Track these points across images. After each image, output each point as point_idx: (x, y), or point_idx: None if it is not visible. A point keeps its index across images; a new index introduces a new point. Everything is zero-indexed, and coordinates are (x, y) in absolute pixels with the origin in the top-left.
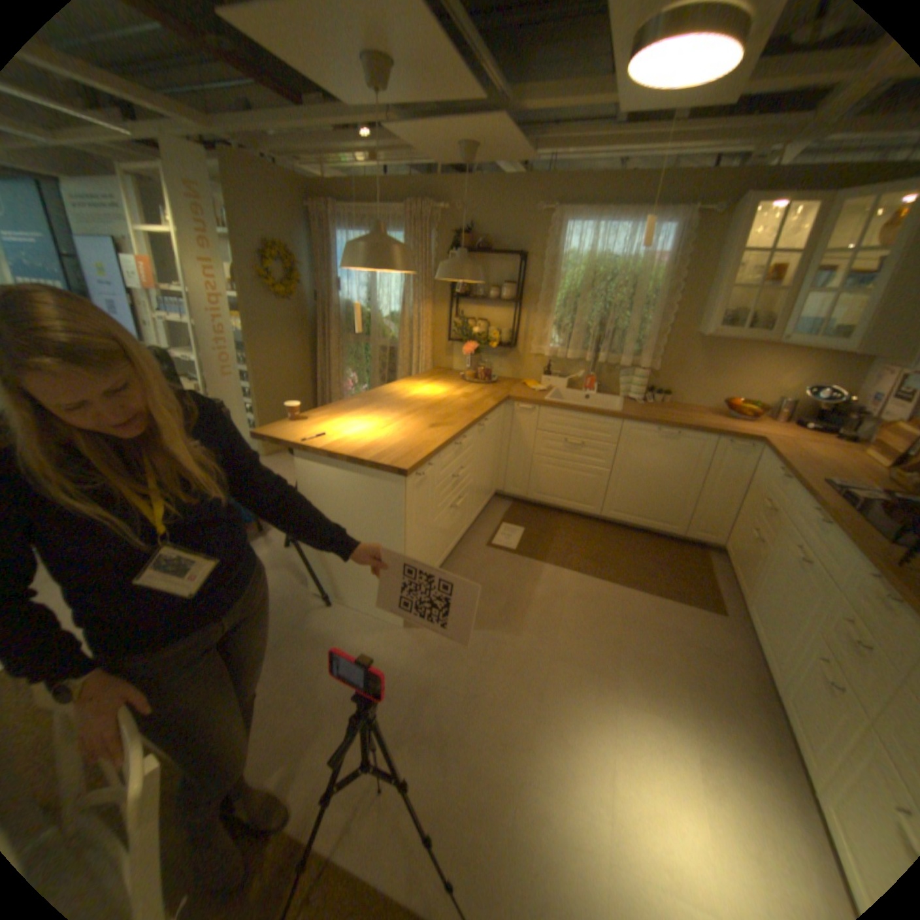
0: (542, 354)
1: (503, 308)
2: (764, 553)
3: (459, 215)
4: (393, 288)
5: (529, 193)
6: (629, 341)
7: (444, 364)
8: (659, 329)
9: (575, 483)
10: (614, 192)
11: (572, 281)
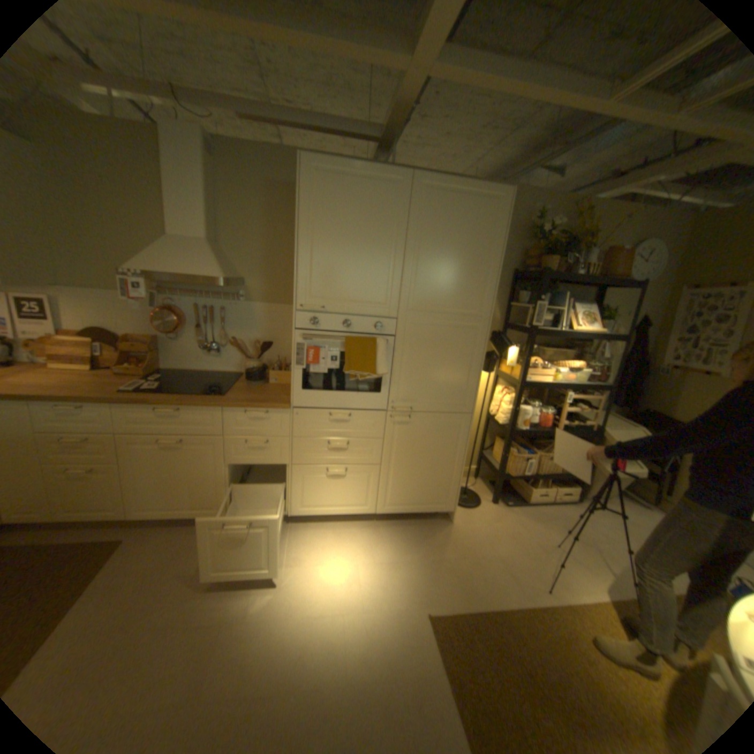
0: None
1: None
2: (103, 476)
3: None
4: None
5: None
6: None
7: None
8: None
9: None
10: None
11: None
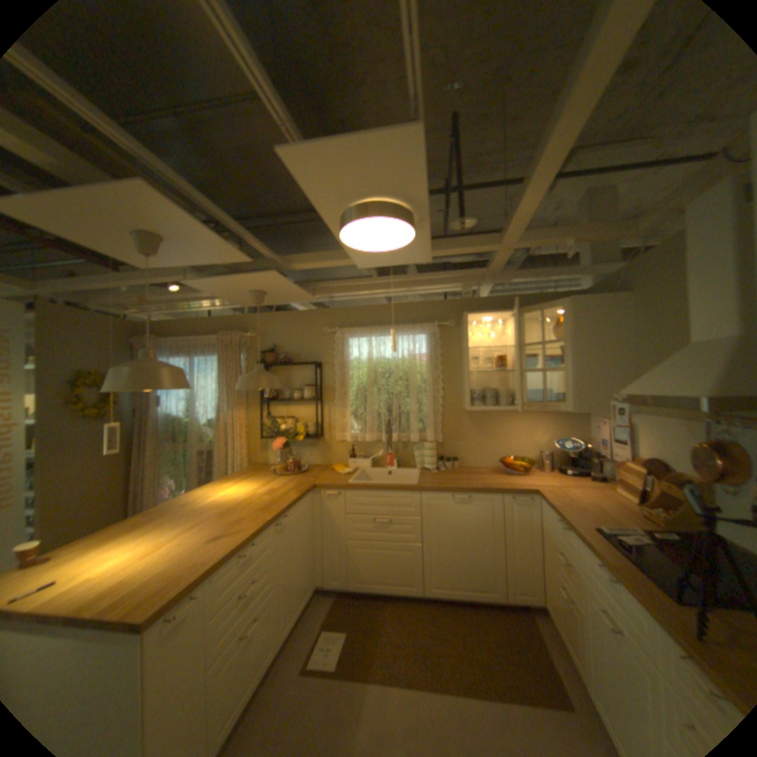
0: (346, 439)
1: (308, 405)
2: (579, 618)
3: (265, 339)
4: (211, 399)
5: (317, 321)
6: (413, 421)
7: (260, 459)
8: (434, 409)
9: (392, 565)
10: (378, 317)
11: (359, 380)
